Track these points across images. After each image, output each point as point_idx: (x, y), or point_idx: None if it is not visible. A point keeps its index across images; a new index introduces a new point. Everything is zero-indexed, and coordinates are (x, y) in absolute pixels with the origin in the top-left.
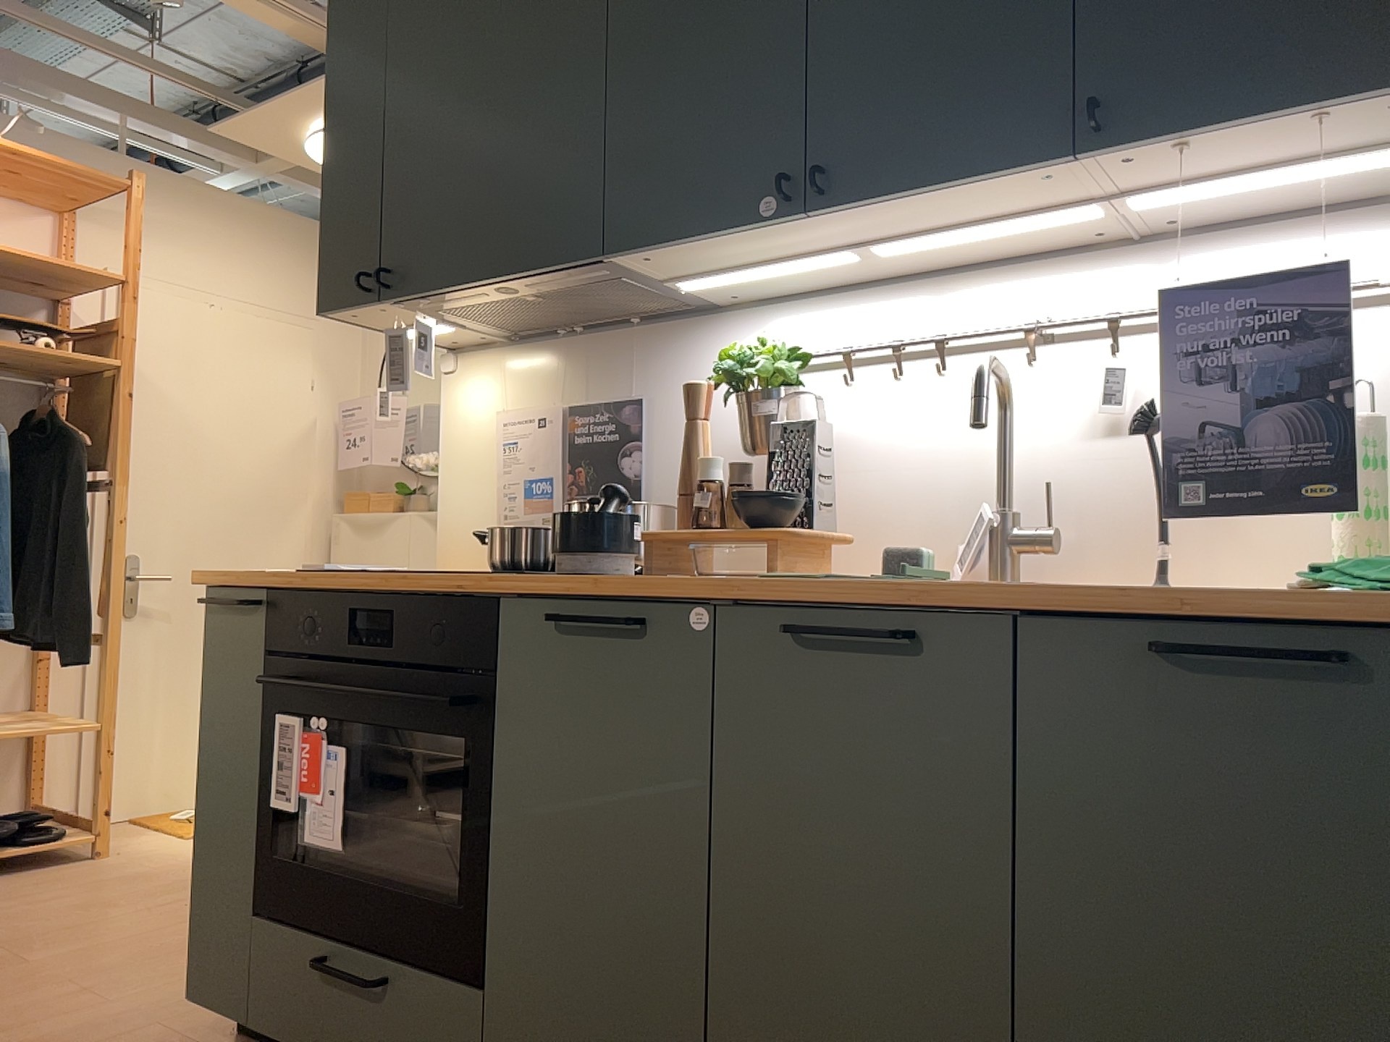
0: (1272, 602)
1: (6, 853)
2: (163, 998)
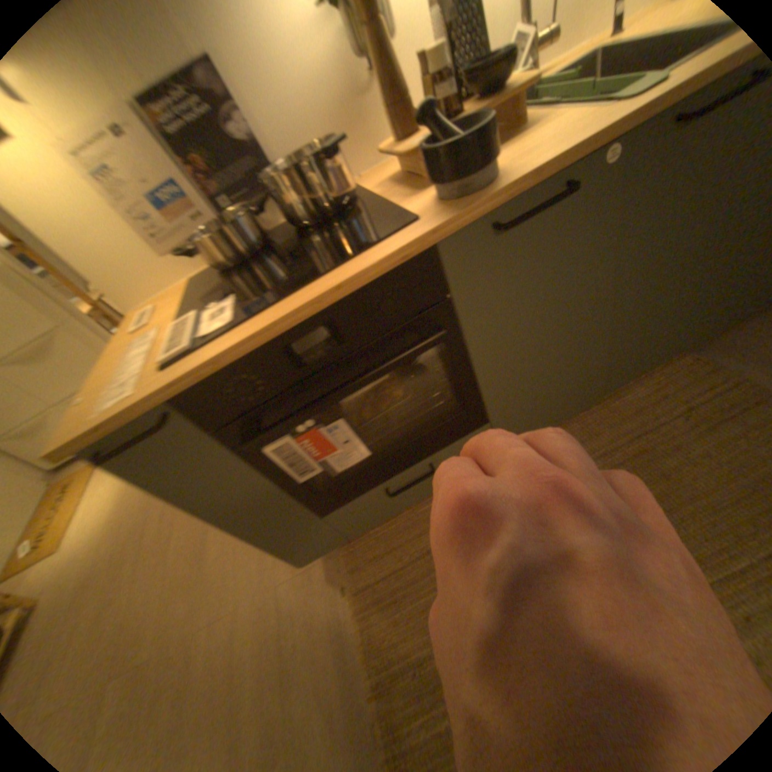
0: None
1: None
2: (248, 580)
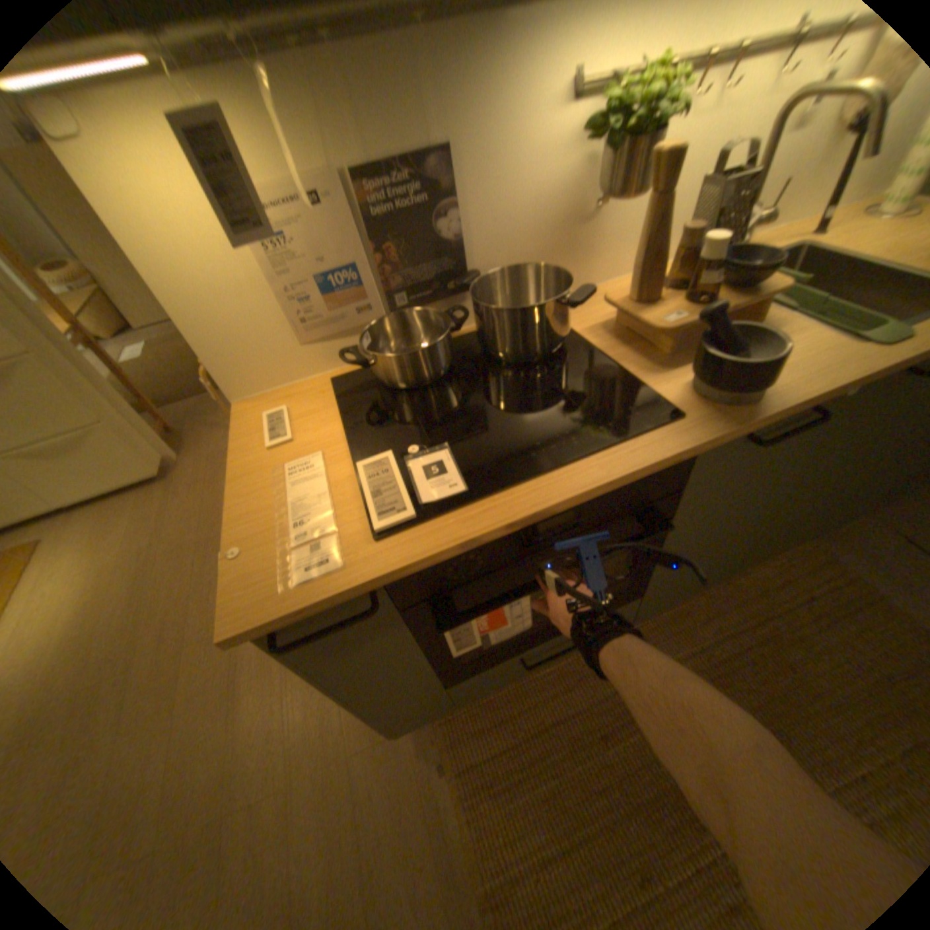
0: None
1: None
2: (307, 747)
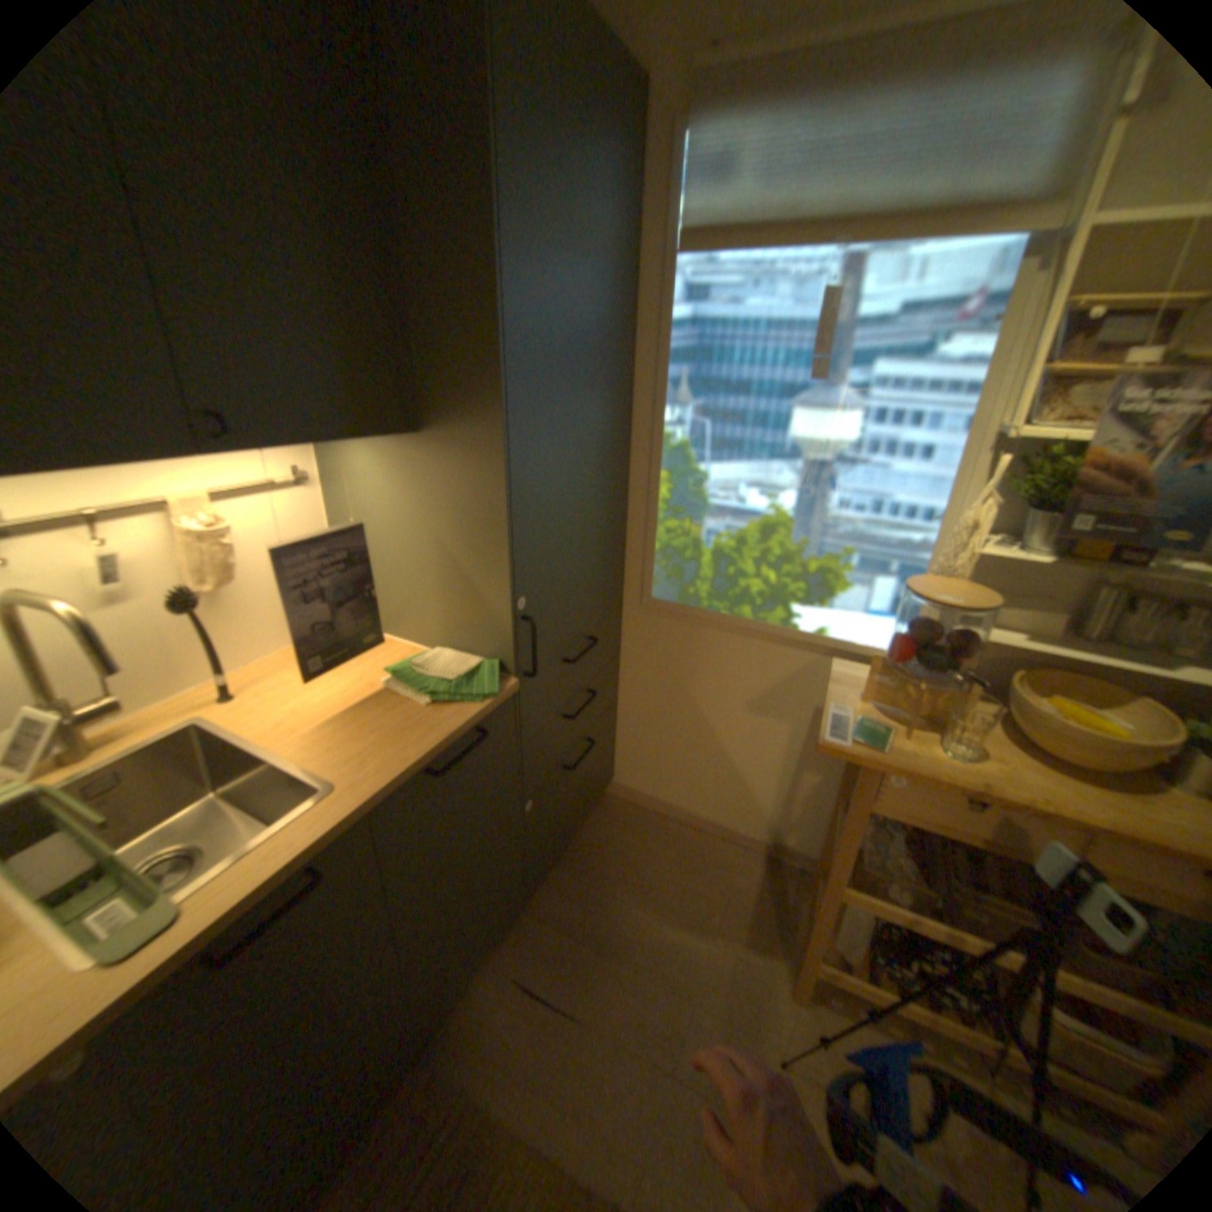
0: (452, 726)
1: None
2: None
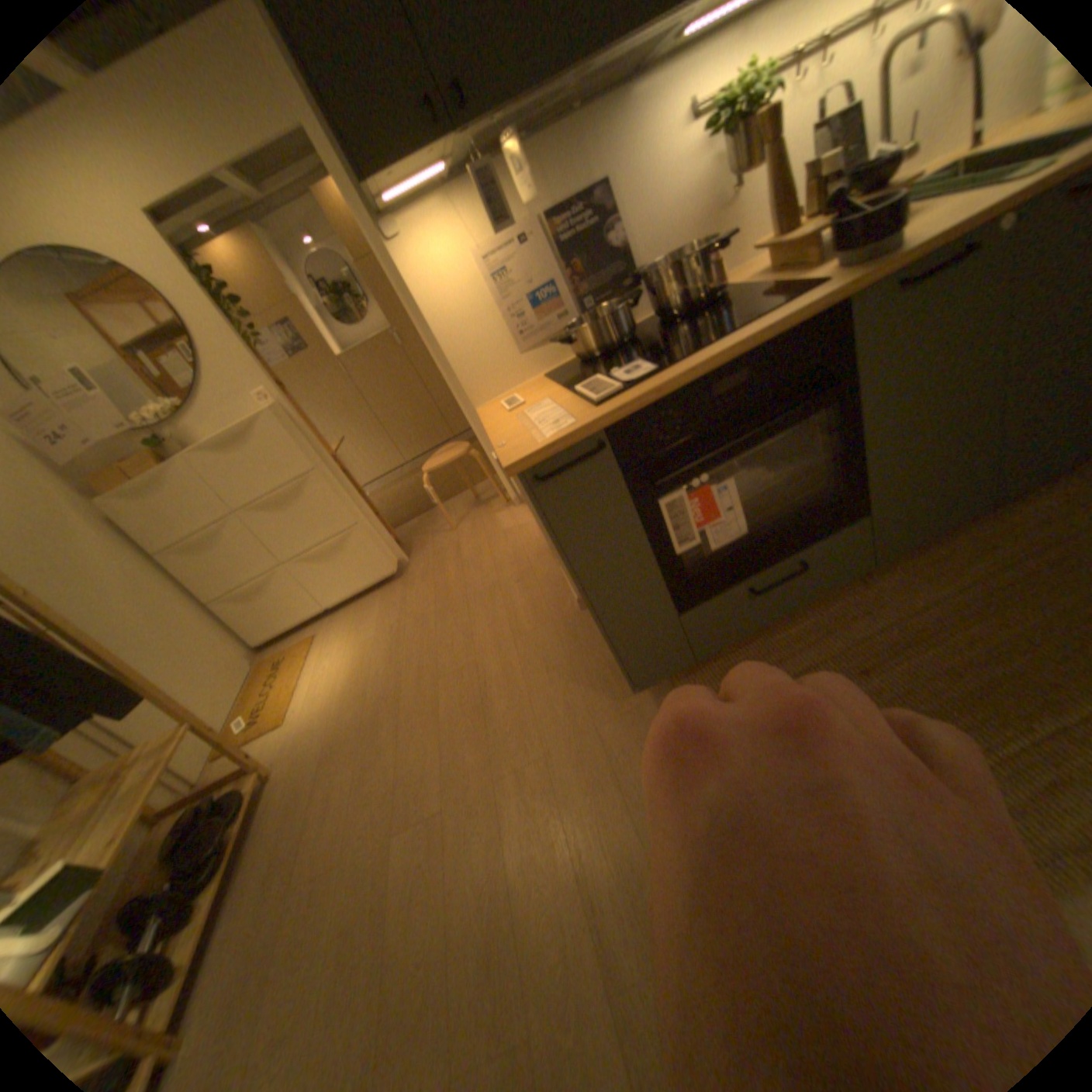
0: None
1: (235, 831)
2: (558, 725)
